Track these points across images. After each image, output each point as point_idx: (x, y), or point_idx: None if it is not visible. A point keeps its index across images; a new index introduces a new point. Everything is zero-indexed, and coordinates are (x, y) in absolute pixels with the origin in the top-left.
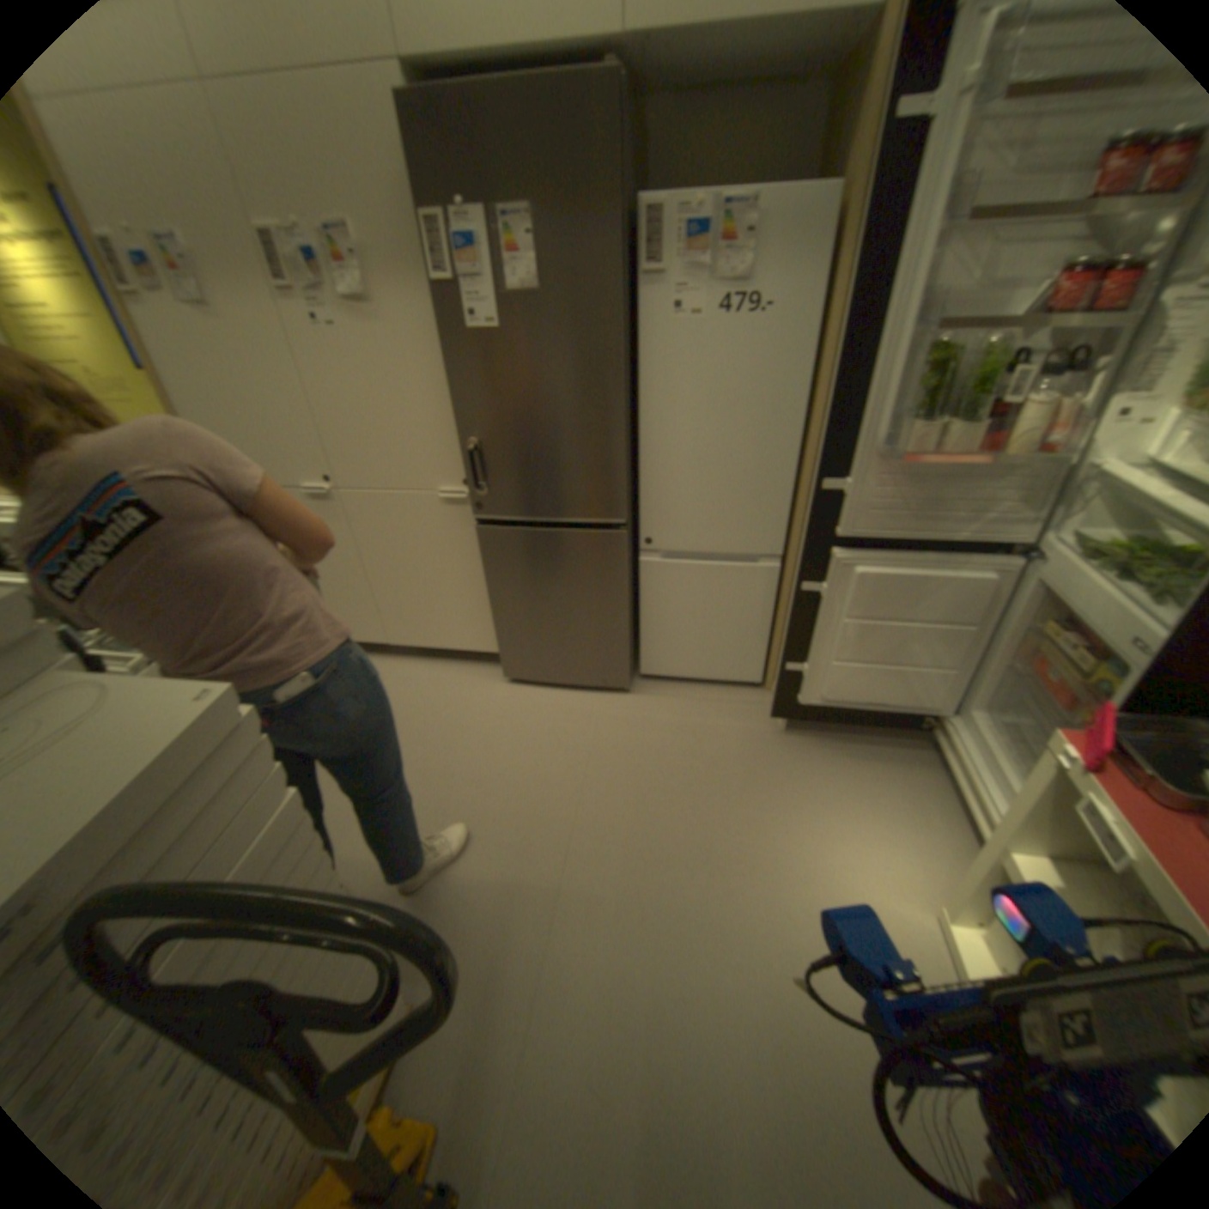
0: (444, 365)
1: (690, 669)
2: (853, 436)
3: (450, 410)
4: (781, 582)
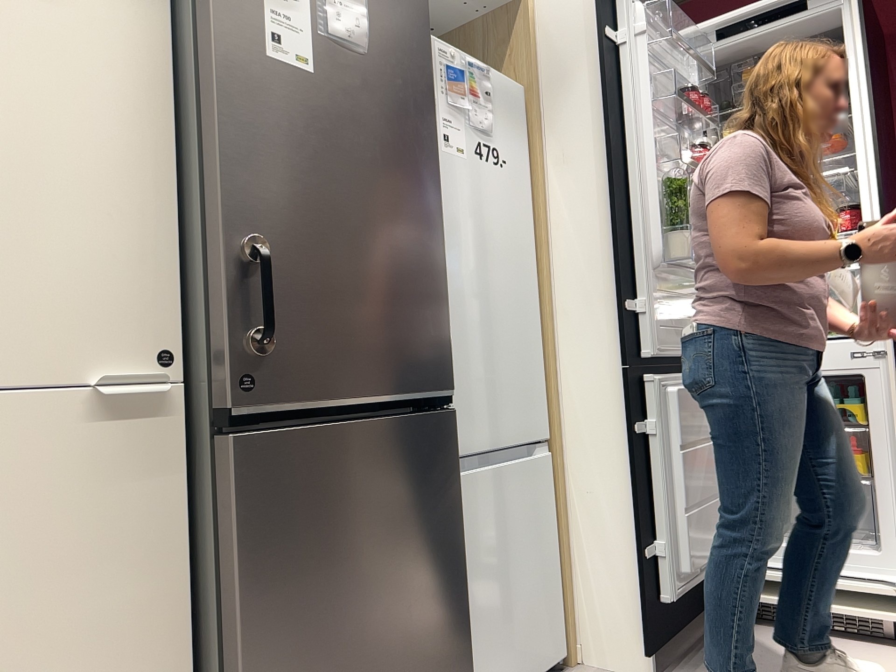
0: (160, 117)
1: (511, 671)
2: (632, 257)
3: (158, 202)
4: (552, 478)
